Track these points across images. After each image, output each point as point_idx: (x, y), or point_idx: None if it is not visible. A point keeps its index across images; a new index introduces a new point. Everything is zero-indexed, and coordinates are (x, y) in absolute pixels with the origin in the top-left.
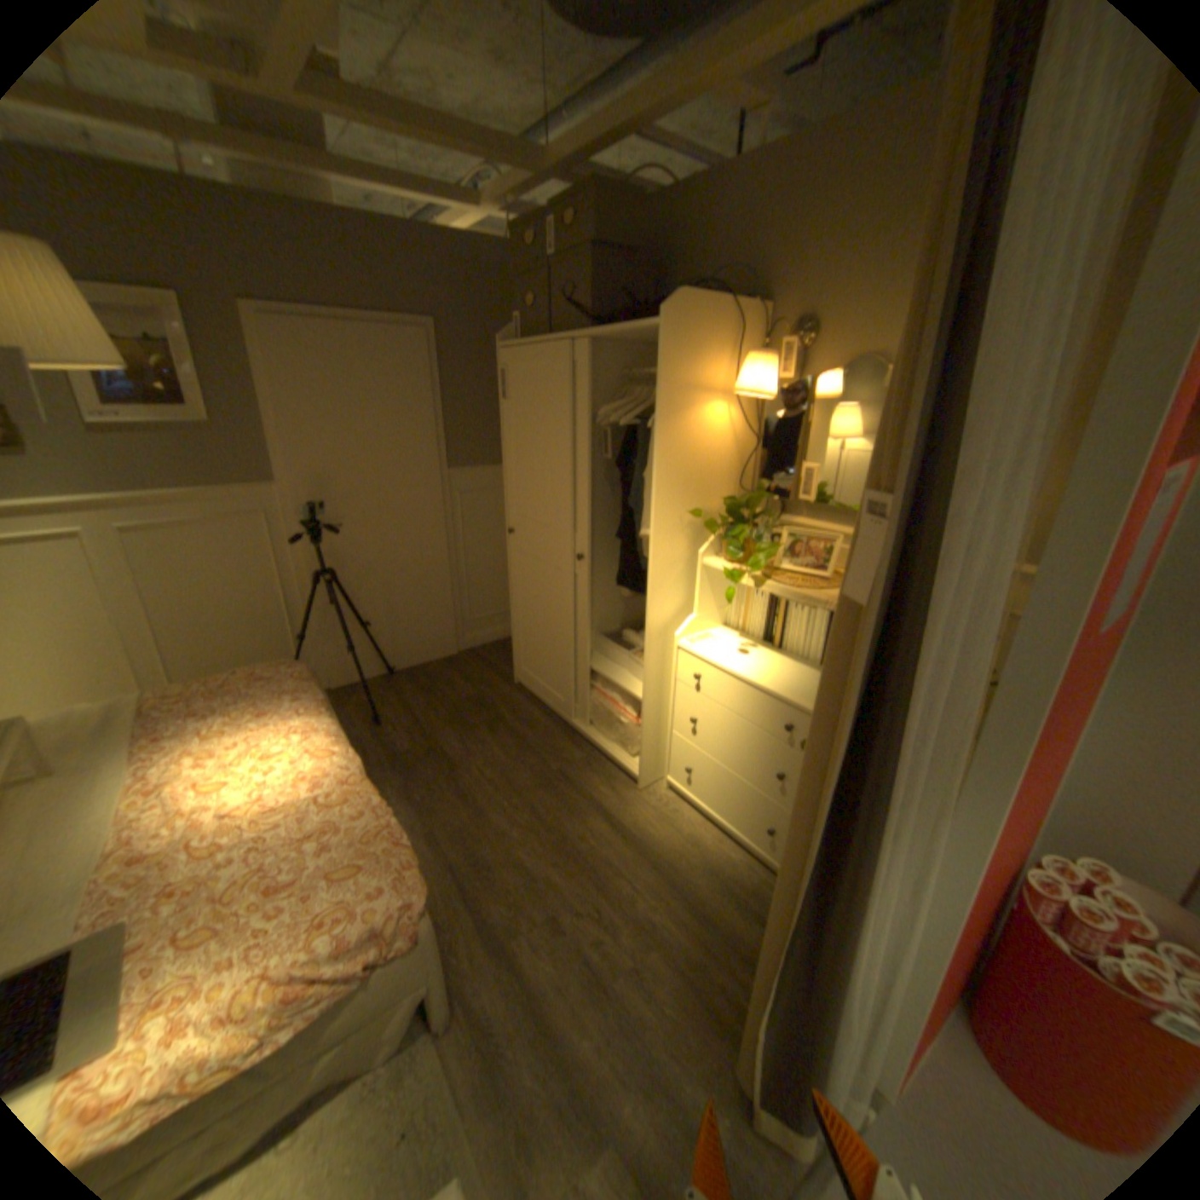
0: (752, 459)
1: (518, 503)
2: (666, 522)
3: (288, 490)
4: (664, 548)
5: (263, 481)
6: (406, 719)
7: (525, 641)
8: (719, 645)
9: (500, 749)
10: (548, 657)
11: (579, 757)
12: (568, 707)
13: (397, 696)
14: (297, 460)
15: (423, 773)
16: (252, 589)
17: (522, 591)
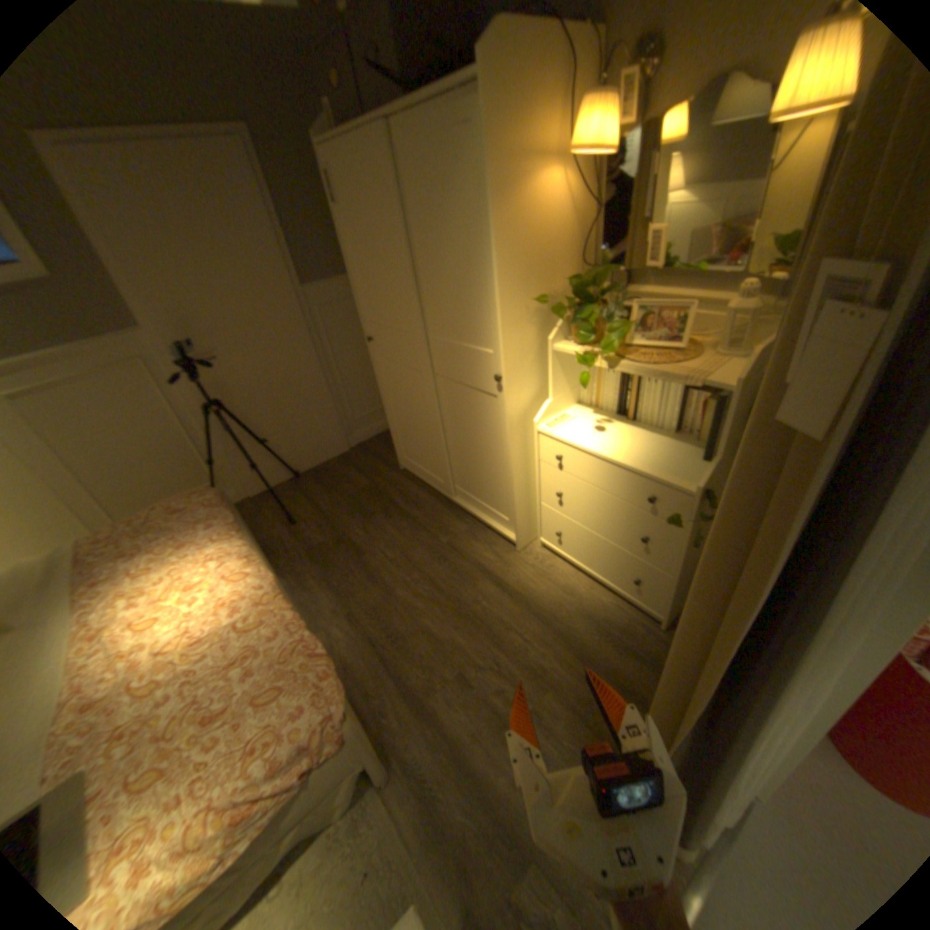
0: (593, 231)
1: (372, 312)
2: (514, 315)
3: (157, 334)
4: (515, 341)
5: (131, 330)
6: (317, 516)
7: (404, 436)
8: (577, 426)
9: (398, 532)
10: (424, 449)
11: (464, 529)
12: (449, 488)
13: (306, 497)
14: (156, 303)
15: (337, 562)
16: (156, 429)
17: (392, 394)
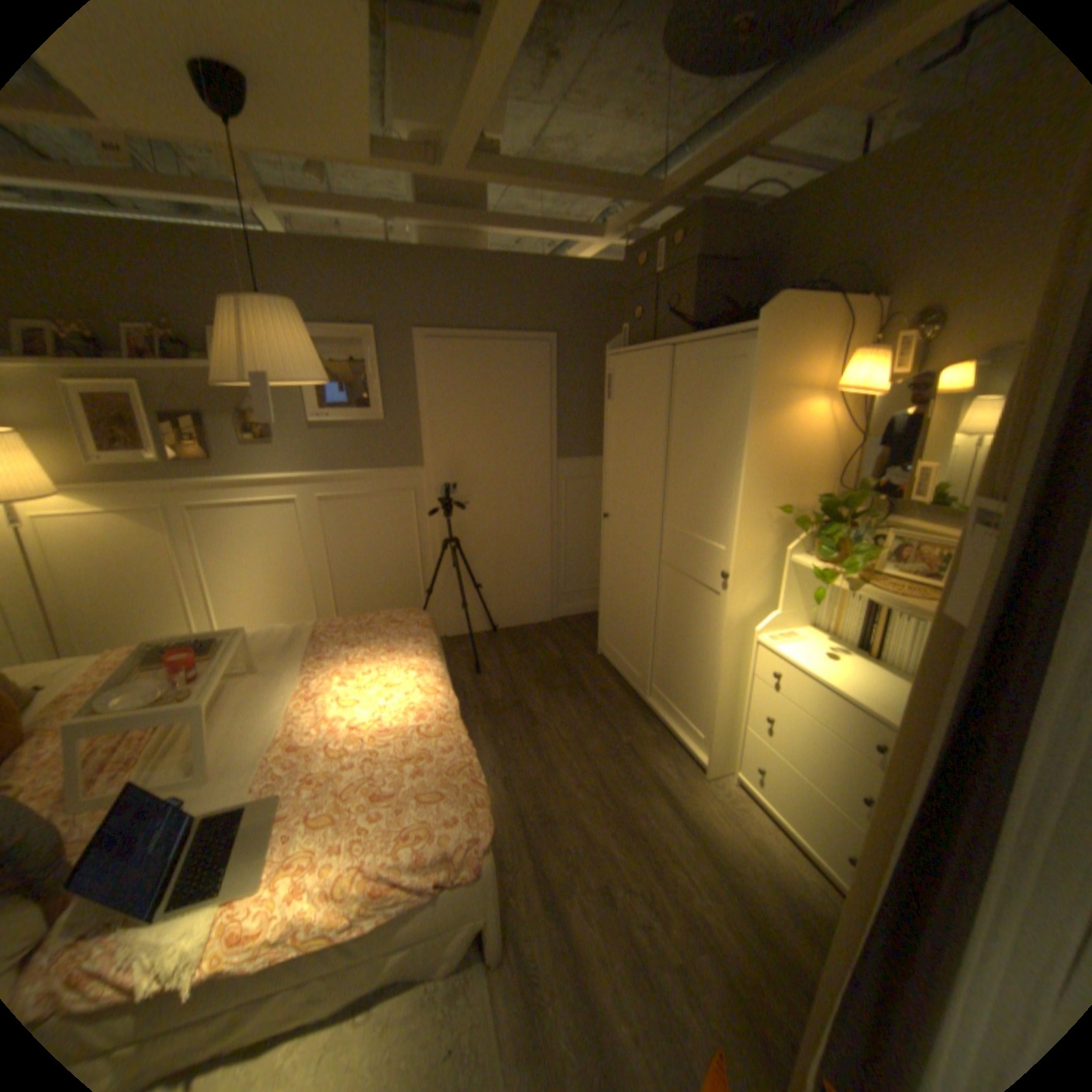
0: (855, 457)
1: (613, 491)
2: (753, 517)
3: (431, 474)
4: (749, 542)
5: (415, 466)
6: (501, 672)
7: (610, 617)
8: (804, 646)
9: (577, 713)
10: (628, 635)
11: (649, 735)
12: (643, 684)
13: (496, 651)
14: (441, 450)
15: (508, 723)
16: (398, 550)
17: (610, 571)
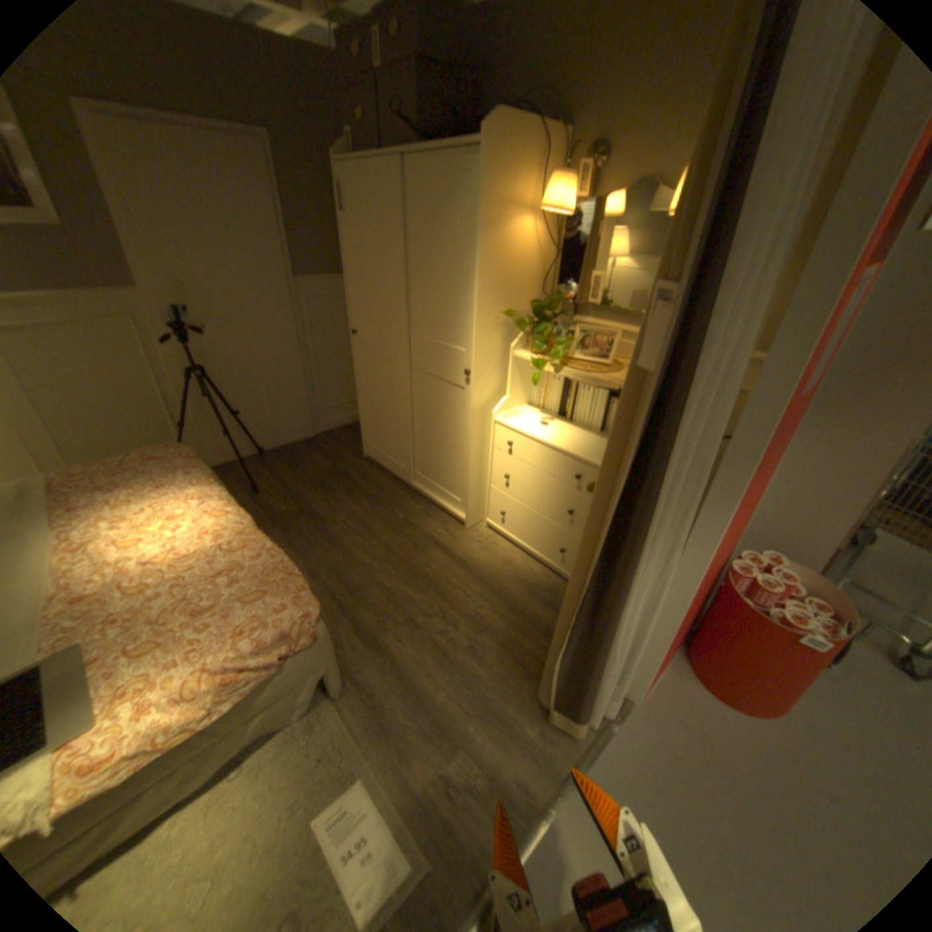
0: (551, 270)
1: (359, 308)
2: (486, 322)
3: (151, 296)
4: (484, 343)
5: (126, 287)
6: (279, 488)
7: (371, 424)
8: (526, 420)
9: (358, 506)
10: (390, 436)
11: (420, 509)
12: (409, 473)
13: (269, 471)
14: (156, 267)
15: (299, 527)
16: (130, 385)
17: (366, 384)
